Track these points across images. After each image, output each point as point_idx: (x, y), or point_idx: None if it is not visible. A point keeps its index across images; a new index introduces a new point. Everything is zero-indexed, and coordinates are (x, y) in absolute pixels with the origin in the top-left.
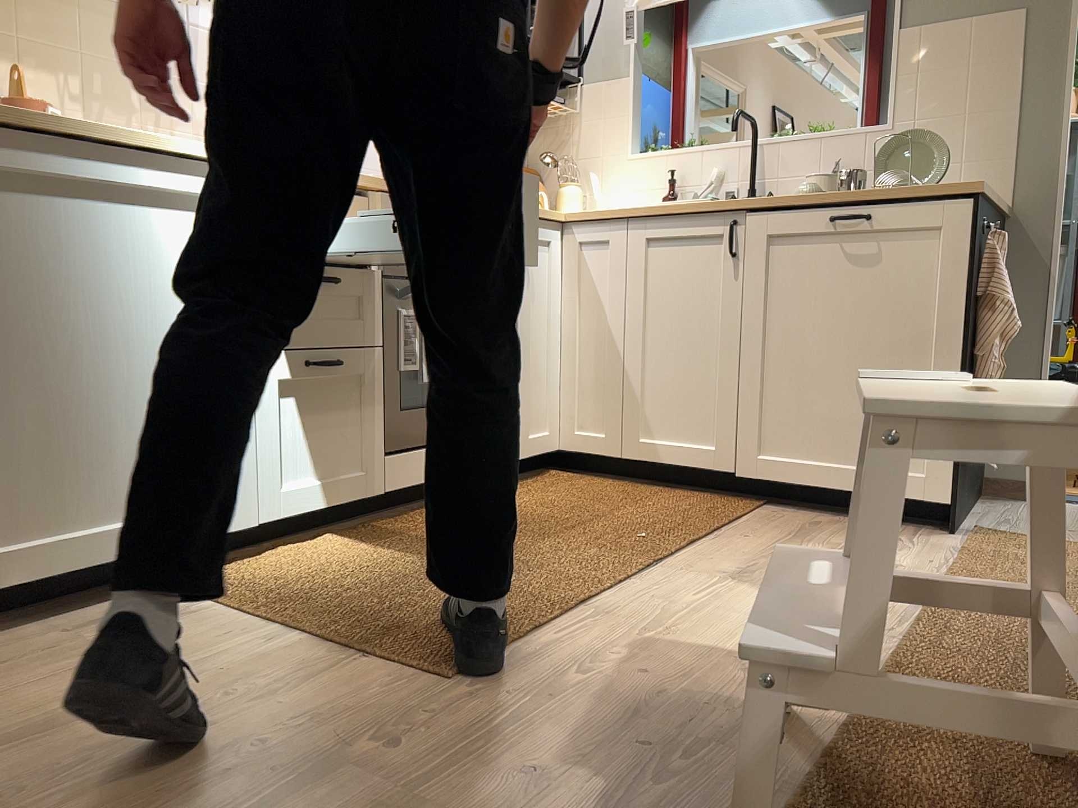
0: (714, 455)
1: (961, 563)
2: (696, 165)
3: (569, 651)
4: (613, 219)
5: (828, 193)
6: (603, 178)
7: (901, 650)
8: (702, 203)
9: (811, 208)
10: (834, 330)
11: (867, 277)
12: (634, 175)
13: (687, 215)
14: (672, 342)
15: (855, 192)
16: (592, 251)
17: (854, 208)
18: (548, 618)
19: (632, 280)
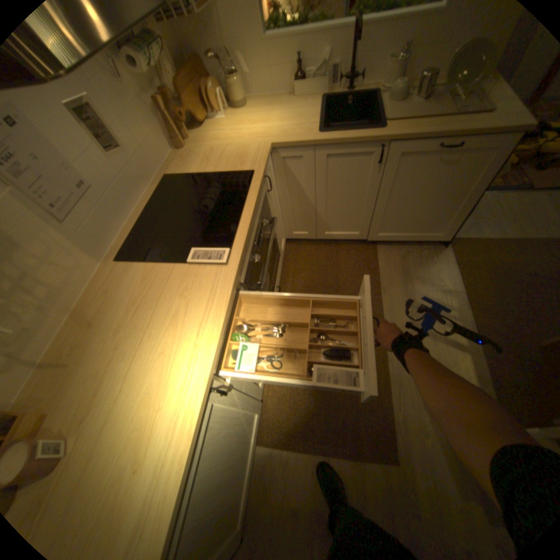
0: (358, 235)
1: (466, 278)
2: (311, 42)
3: (415, 424)
4: (304, 145)
5: (445, 129)
6: (245, 55)
7: (492, 368)
8: (365, 135)
9: (432, 137)
10: (424, 191)
11: (450, 169)
12: (268, 52)
13: (354, 141)
14: (340, 199)
15: (459, 124)
16: (291, 161)
17: (457, 136)
18: (391, 401)
19: (318, 175)
